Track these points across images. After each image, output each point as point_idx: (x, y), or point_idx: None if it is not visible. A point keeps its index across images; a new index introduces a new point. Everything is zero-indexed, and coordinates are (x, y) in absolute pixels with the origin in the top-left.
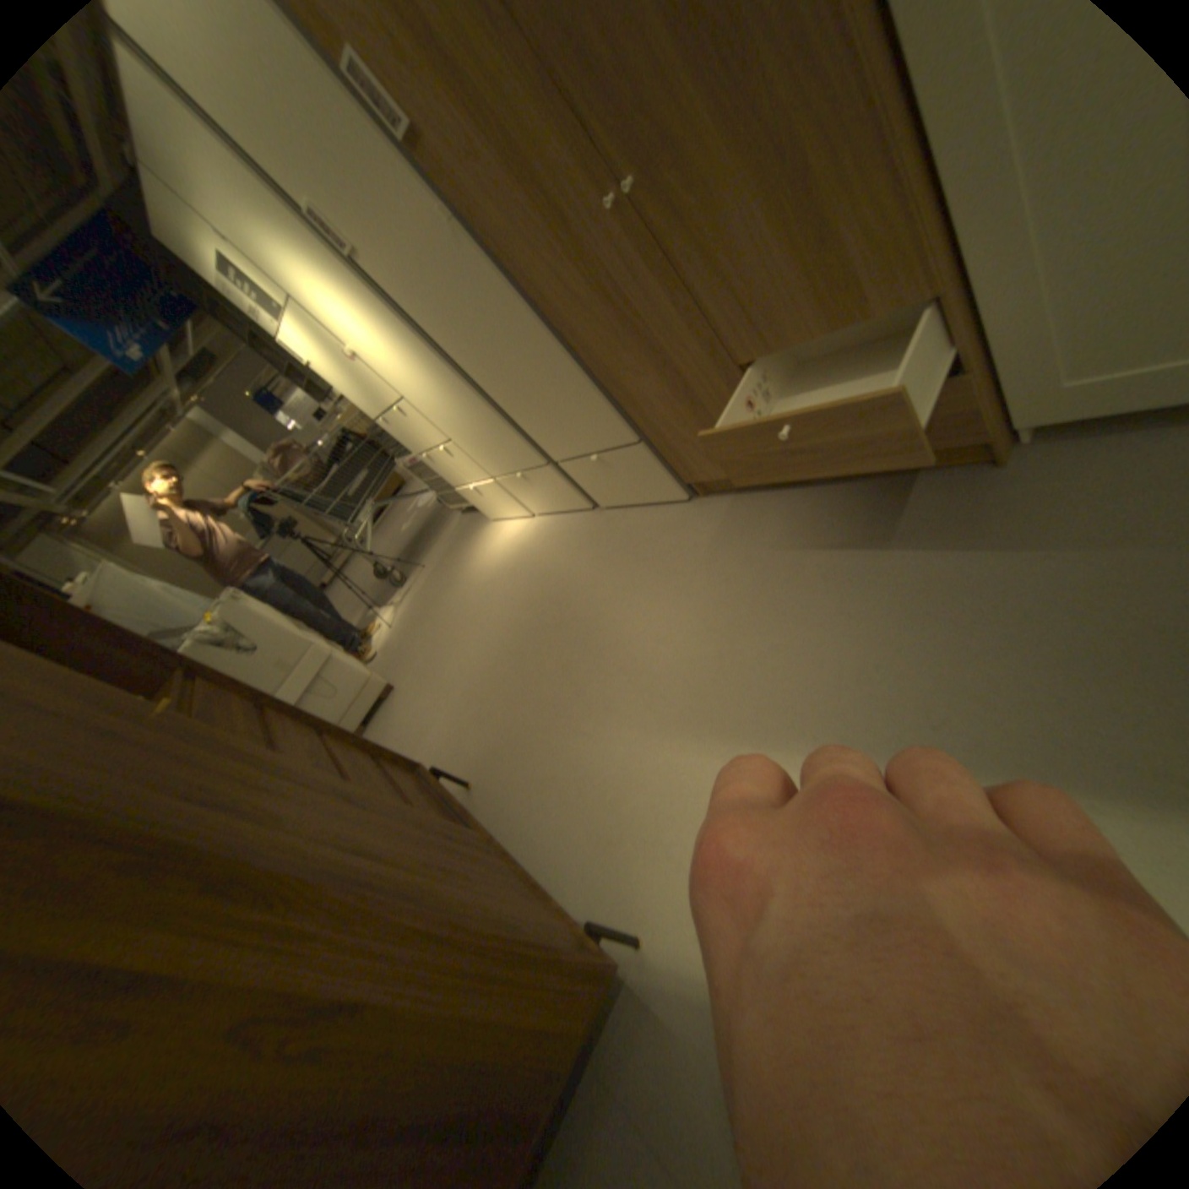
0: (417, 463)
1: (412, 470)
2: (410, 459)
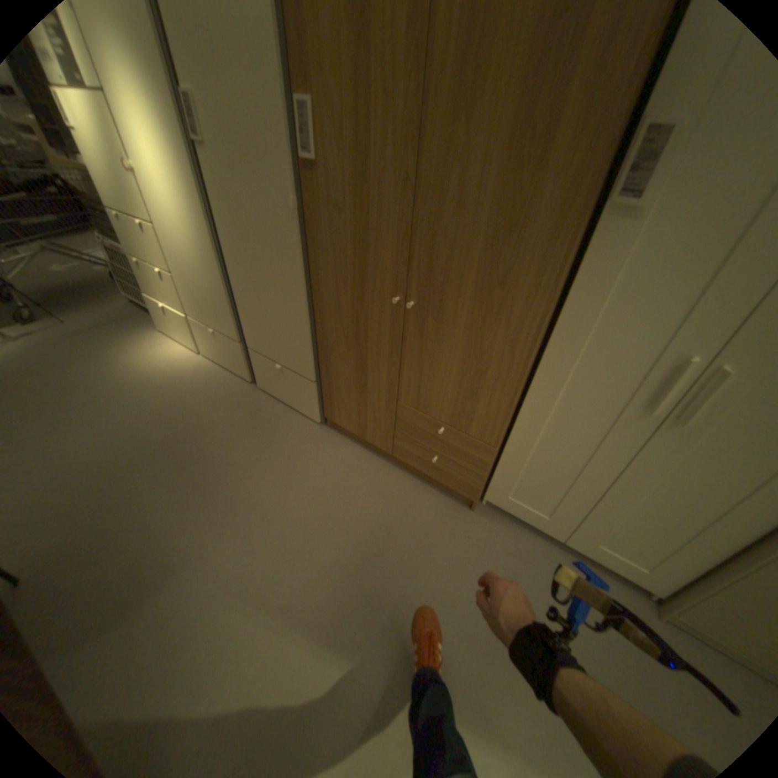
0: (119, 253)
1: (108, 251)
2: (114, 247)
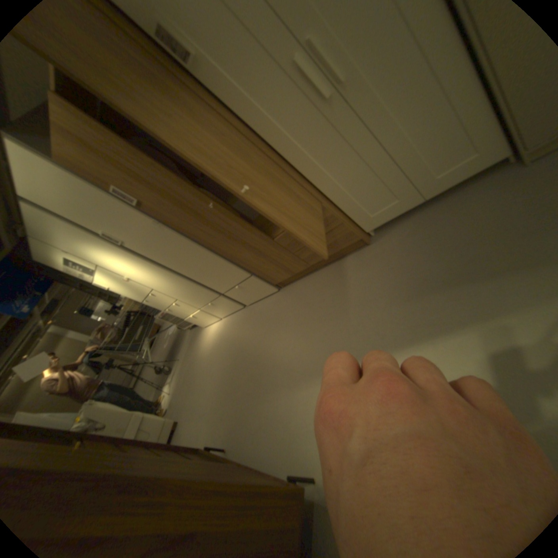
0: (164, 314)
1: (163, 318)
2: (161, 314)
